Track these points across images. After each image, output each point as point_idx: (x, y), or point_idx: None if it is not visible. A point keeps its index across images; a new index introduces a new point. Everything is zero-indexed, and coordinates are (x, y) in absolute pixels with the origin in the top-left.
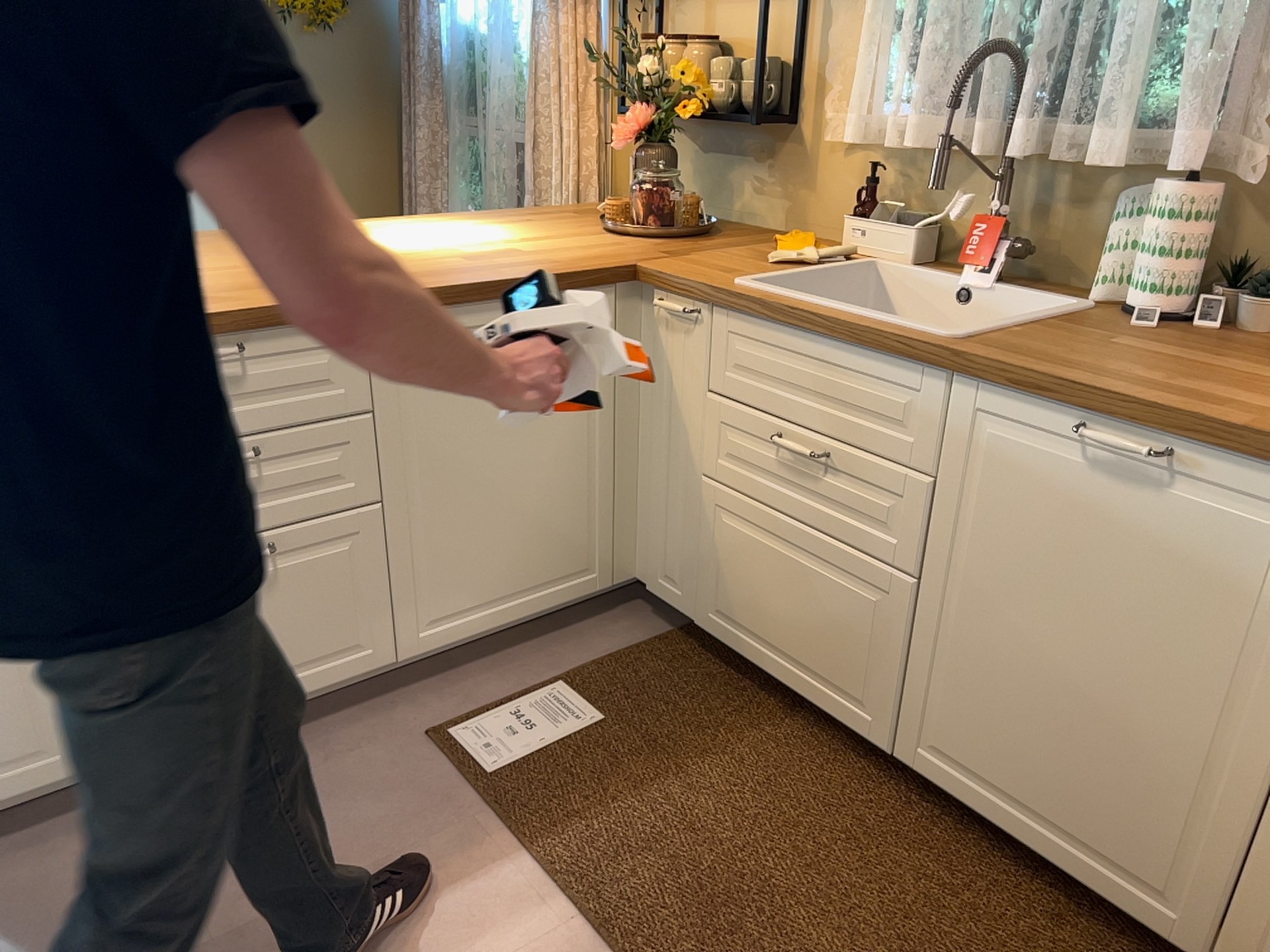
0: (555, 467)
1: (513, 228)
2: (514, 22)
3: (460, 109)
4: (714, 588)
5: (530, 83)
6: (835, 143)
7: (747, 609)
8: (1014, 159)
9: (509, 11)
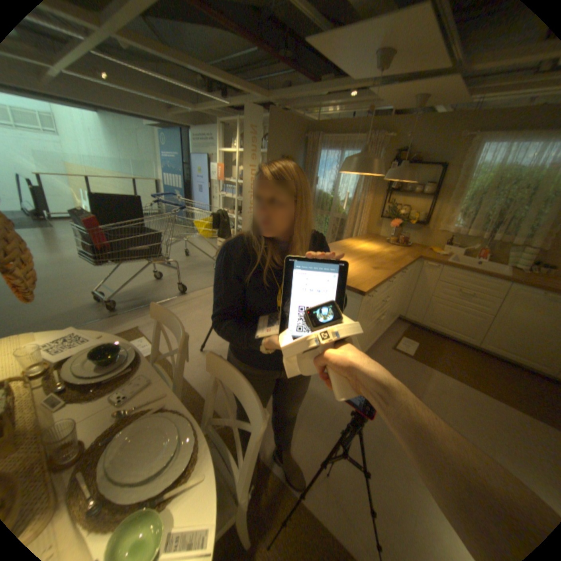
0: (402, 295)
1: (374, 243)
2: (340, 192)
3: (317, 208)
4: (430, 317)
5: (349, 207)
6: (440, 230)
7: (440, 321)
8: (494, 240)
9: (340, 189)
